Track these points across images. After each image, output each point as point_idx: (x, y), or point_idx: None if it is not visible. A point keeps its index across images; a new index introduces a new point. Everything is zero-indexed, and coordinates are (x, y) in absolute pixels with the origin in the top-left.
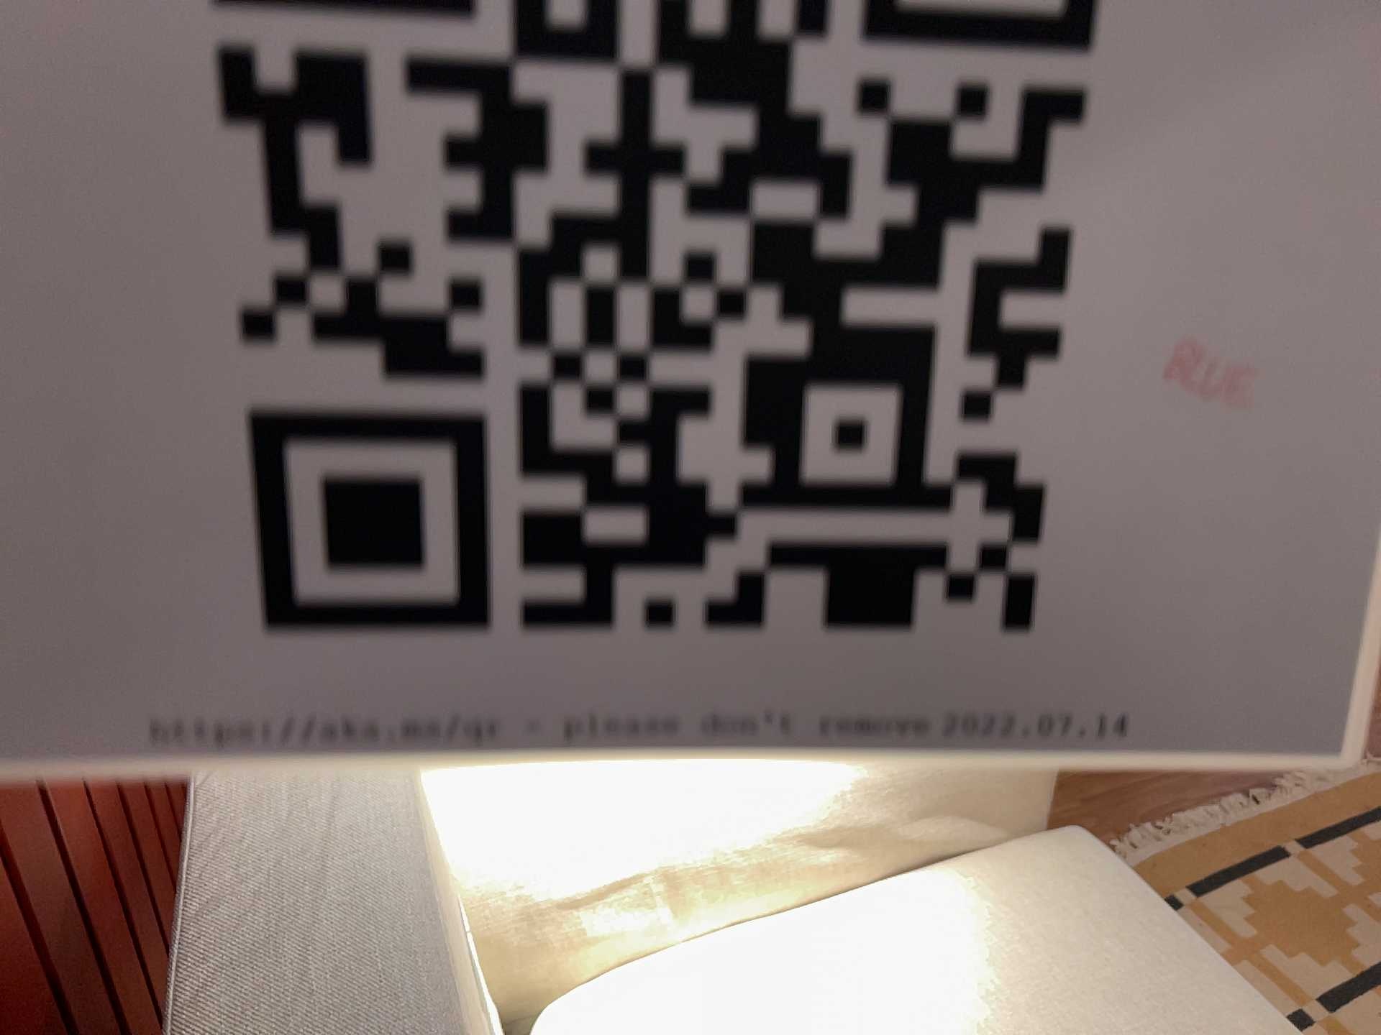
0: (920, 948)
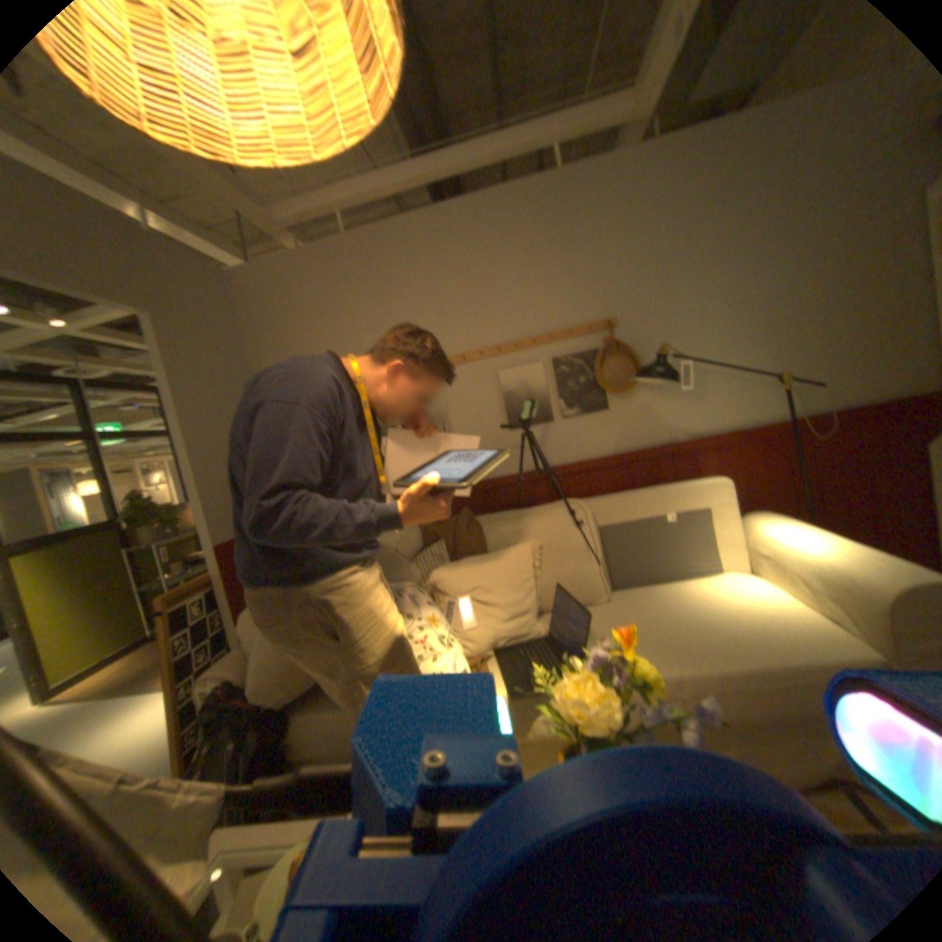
0: (786, 613)
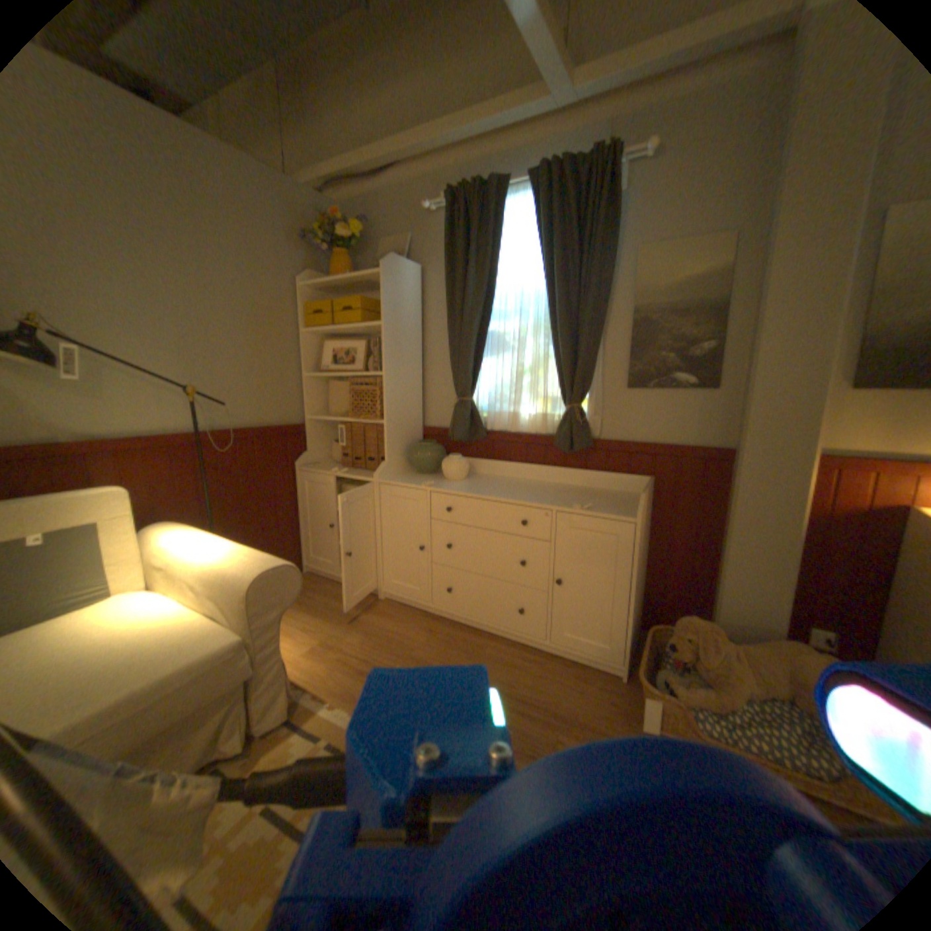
0: (167, 624)
